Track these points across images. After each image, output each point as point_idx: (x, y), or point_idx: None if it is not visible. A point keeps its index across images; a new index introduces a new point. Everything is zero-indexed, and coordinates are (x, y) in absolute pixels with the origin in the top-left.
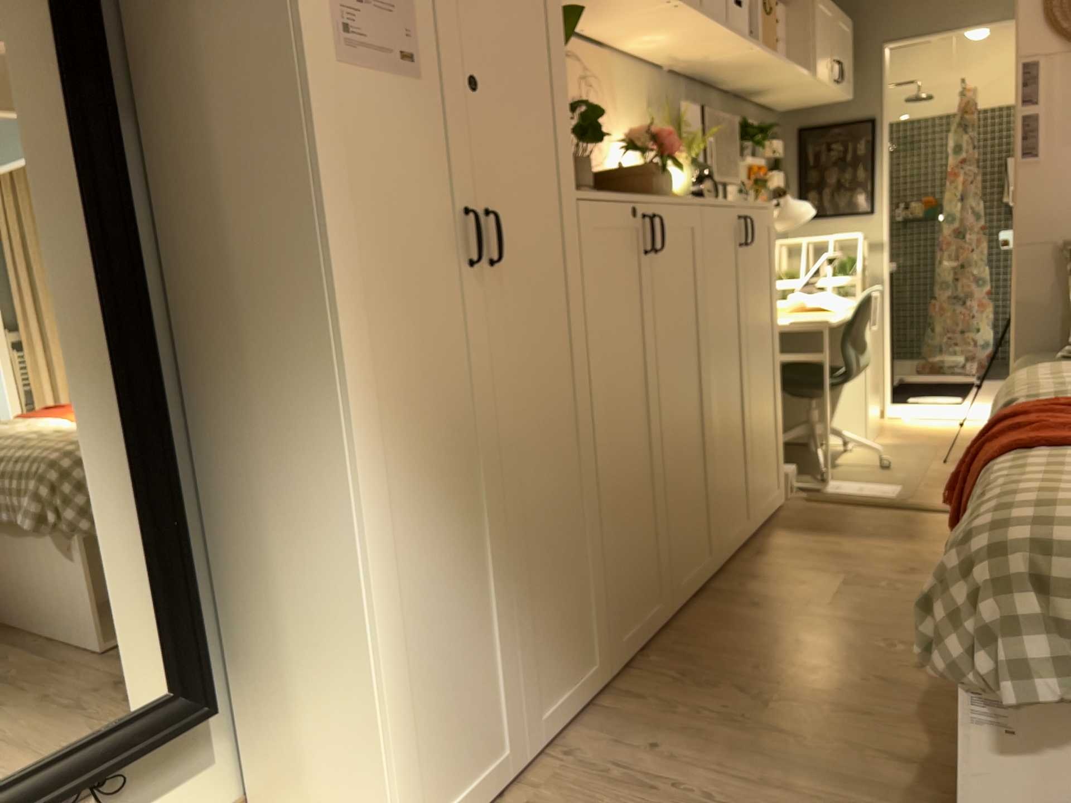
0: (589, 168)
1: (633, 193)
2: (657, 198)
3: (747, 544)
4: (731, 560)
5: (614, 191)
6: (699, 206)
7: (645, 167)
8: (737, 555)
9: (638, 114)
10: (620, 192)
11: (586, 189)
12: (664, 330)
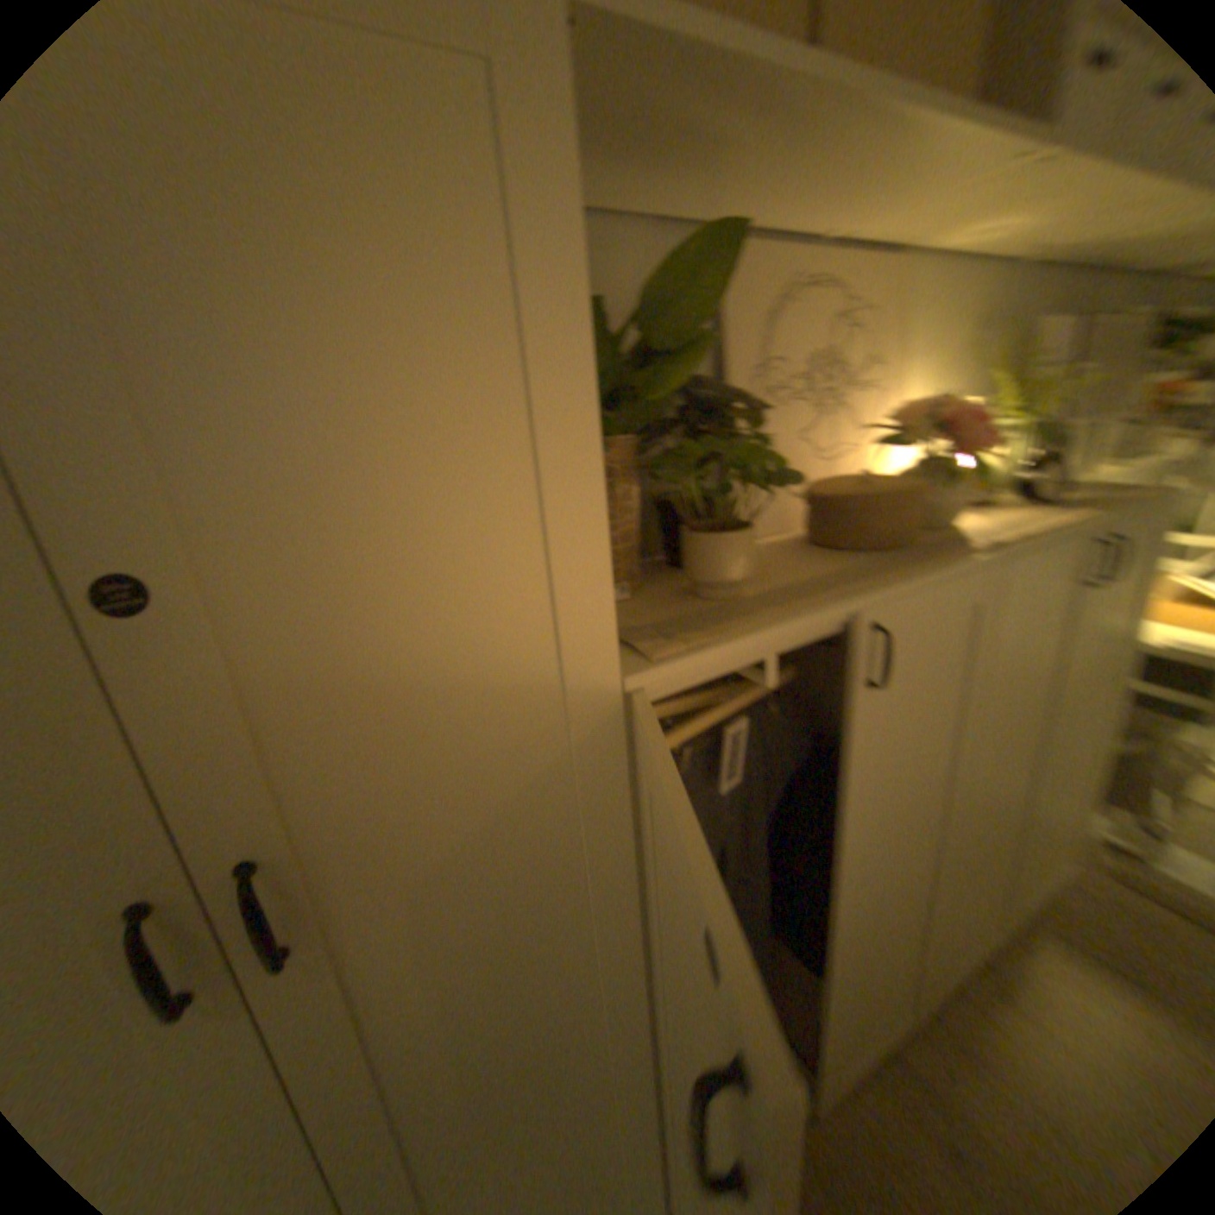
0: (741, 553)
1: (831, 601)
2: (911, 559)
3: (988, 963)
4: (953, 991)
5: (760, 632)
6: (1003, 564)
7: (916, 479)
8: (966, 987)
9: (957, 346)
10: (792, 609)
11: (685, 641)
12: (868, 798)
